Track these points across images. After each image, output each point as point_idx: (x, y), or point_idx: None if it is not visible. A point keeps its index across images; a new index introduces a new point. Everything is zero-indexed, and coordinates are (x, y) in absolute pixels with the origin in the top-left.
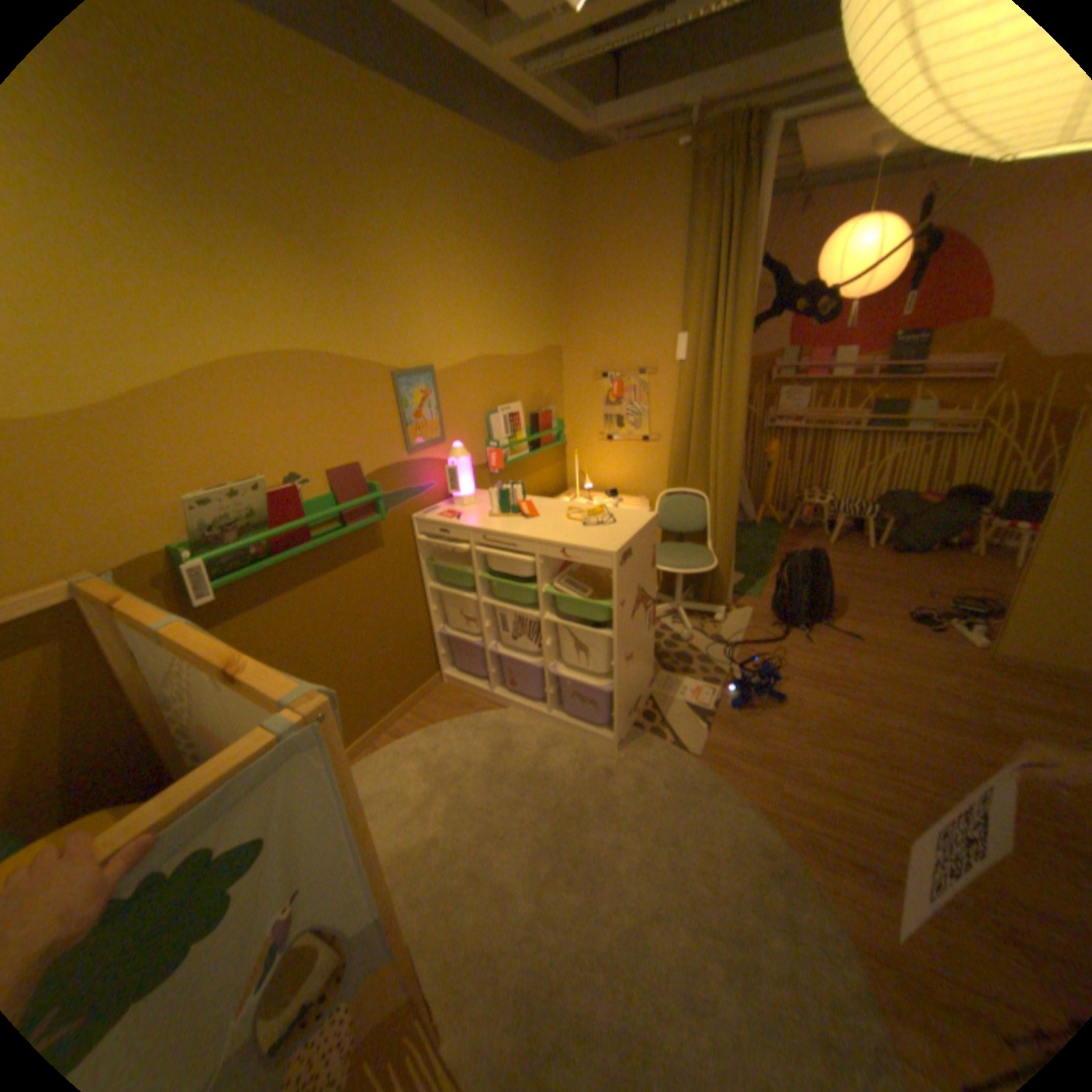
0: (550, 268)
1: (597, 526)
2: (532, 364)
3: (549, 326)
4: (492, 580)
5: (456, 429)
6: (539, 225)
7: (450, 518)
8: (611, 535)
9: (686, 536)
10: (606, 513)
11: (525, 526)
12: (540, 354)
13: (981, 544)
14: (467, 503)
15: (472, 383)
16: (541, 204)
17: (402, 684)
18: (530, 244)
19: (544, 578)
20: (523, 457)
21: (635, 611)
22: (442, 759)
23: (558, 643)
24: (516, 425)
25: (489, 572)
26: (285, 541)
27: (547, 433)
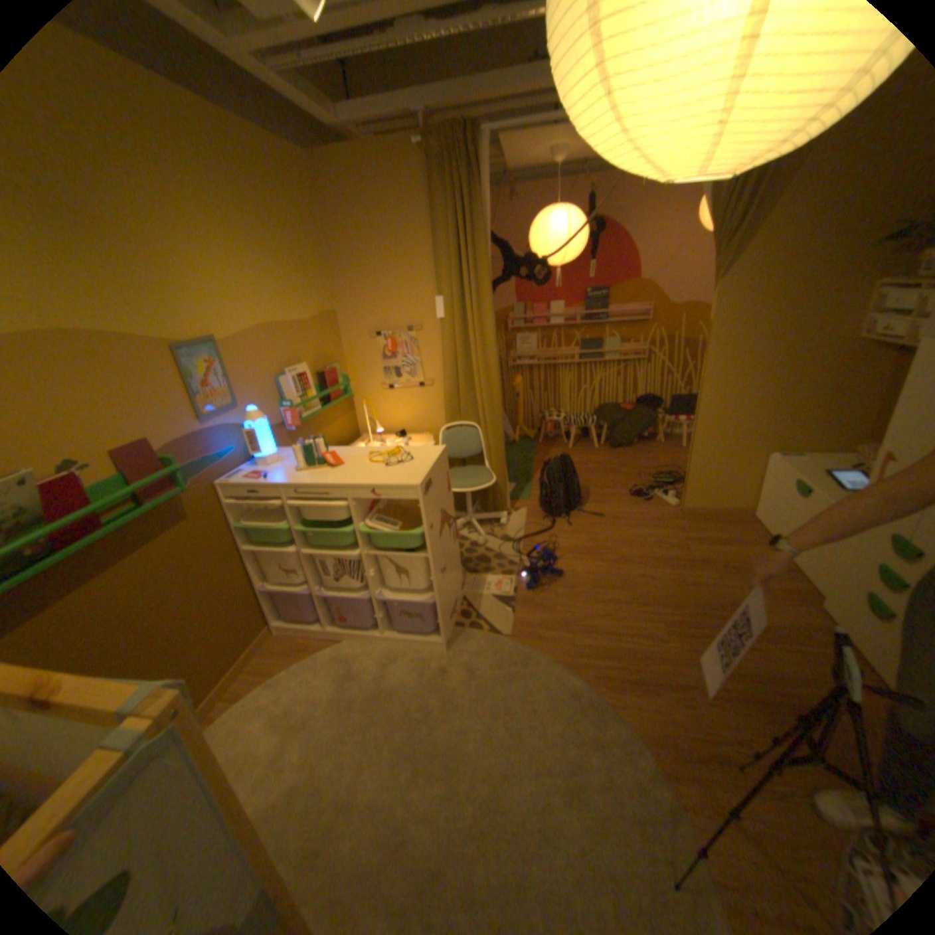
0: (314, 242)
1: (398, 464)
2: (311, 328)
3: (321, 293)
4: (308, 529)
5: (248, 394)
6: (298, 203)
7: (257, 479)
8: (413, 470)
9: (468, 460)
10: (404, 452)
11: (333, 475)
12: (318, 318)
13: (660, 434)
14: (271, 462)
15: (256, 349)
16: (297, 185)
17: (230, 648)
18: (292, 220)
19: (359, 518)
20: (317, 412)
21: (442, 530)
22: (287, 708)
23: (380, 572)
24: (305, 384)
25: (304, 522)
26: (71, 533)
27: (336, 389)
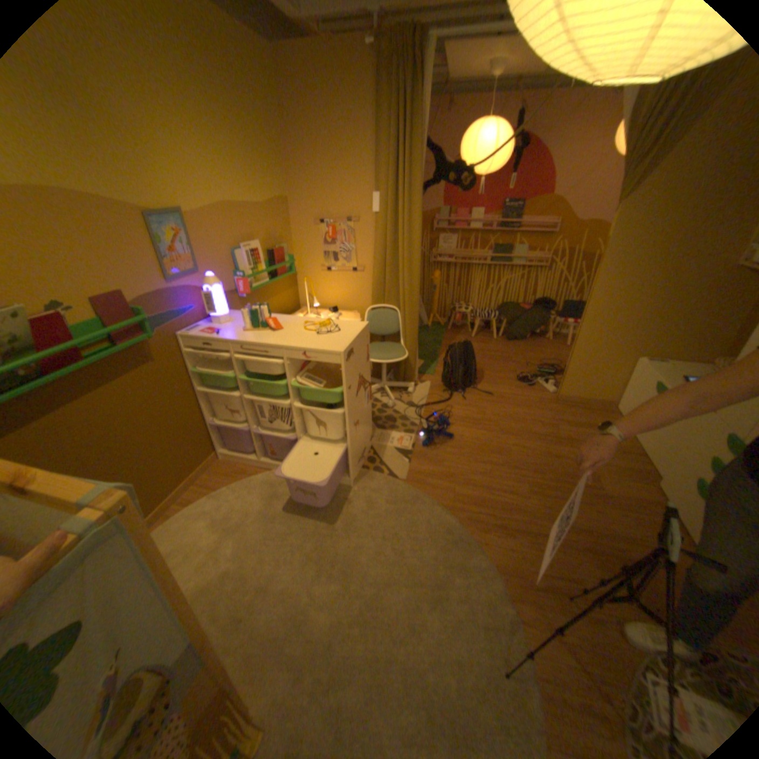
0: (272, 133)
1: (327, 334)
2: (265, 210)
3: (276, 180)
4: (251, 379)
5: (207, 262)
6: (260, 94)
7: (211, 334)
8: (338, 340)
9: (386, 337)
10: (333, 324)
11: (273, 337)
12: (271, 202)
13: (549, 332)
14: (224, 322)
15: (216, 224)
16: (261, 76)
17: (184, 465)
18: (254, 110)
19: (291, 374)
20: (265, 284)
21: (359, 392)
22: (225, 515)
23: (306, 419)
24: (257, 259)
25: (248, 373)
26: (57, 362)
27: (282, 266)
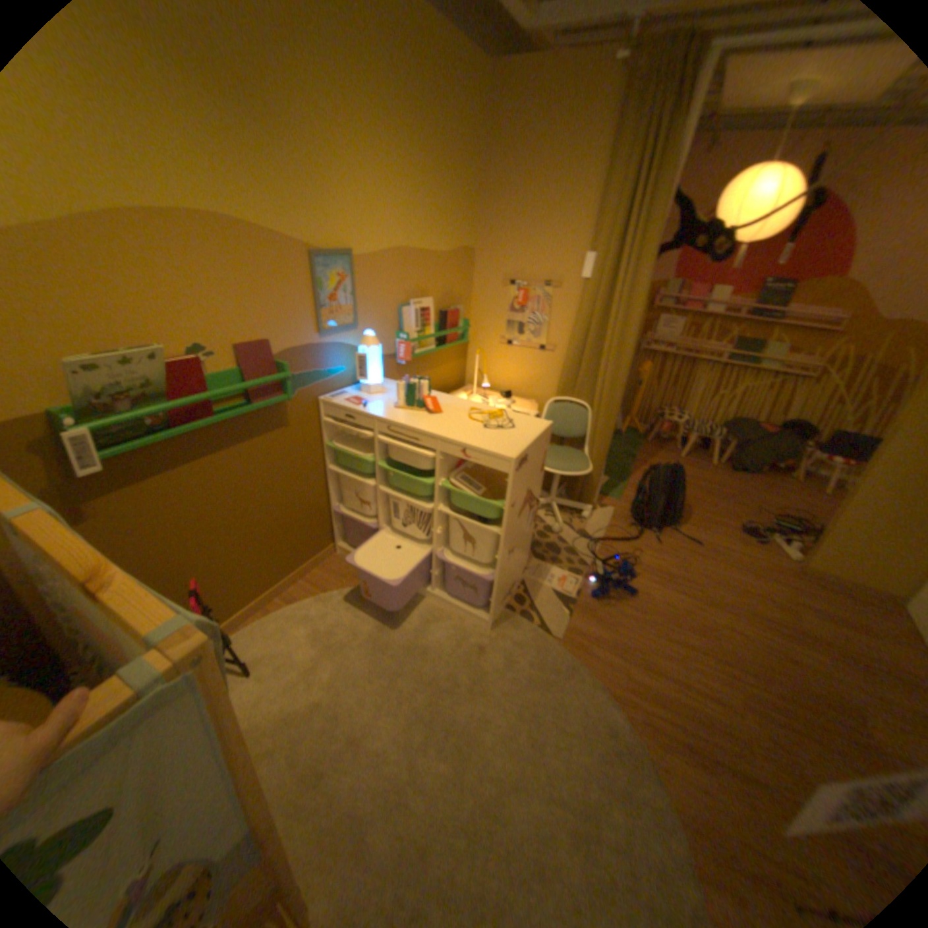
0: (473, 168)
1: (496, 429)
2: (446, 262)
3: (466, 226)
4: (391, 467)
5: (369, 317)
6: (468, 120)
7: (356, 405)
8: (510, 440)
9: (567, 441)
10: (505, 416)
11: (428, 421)
12: (455, 253)
13: (801, 470)
14: (373, 391)
15: (387, 272)
16: (473, 99)
17: (297, 554)
18: (457, 139)
19: (441, 472)
20: (429, 352)
21: (522, 510)
22: (330, 627)
23: (447, 530)
24: (425, 319)
25: (389, 459)
26: (184, 413)
27: (453, 331)
